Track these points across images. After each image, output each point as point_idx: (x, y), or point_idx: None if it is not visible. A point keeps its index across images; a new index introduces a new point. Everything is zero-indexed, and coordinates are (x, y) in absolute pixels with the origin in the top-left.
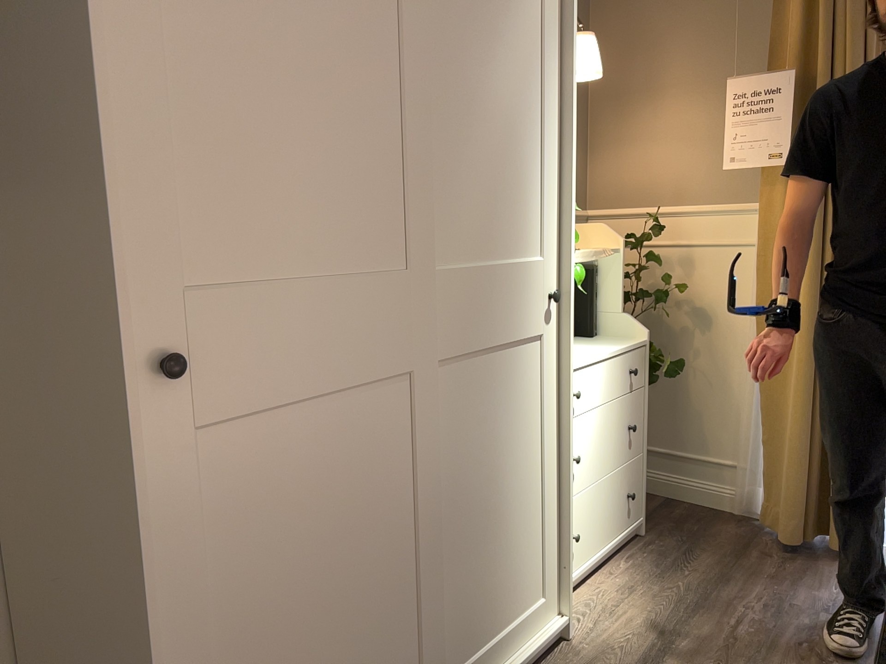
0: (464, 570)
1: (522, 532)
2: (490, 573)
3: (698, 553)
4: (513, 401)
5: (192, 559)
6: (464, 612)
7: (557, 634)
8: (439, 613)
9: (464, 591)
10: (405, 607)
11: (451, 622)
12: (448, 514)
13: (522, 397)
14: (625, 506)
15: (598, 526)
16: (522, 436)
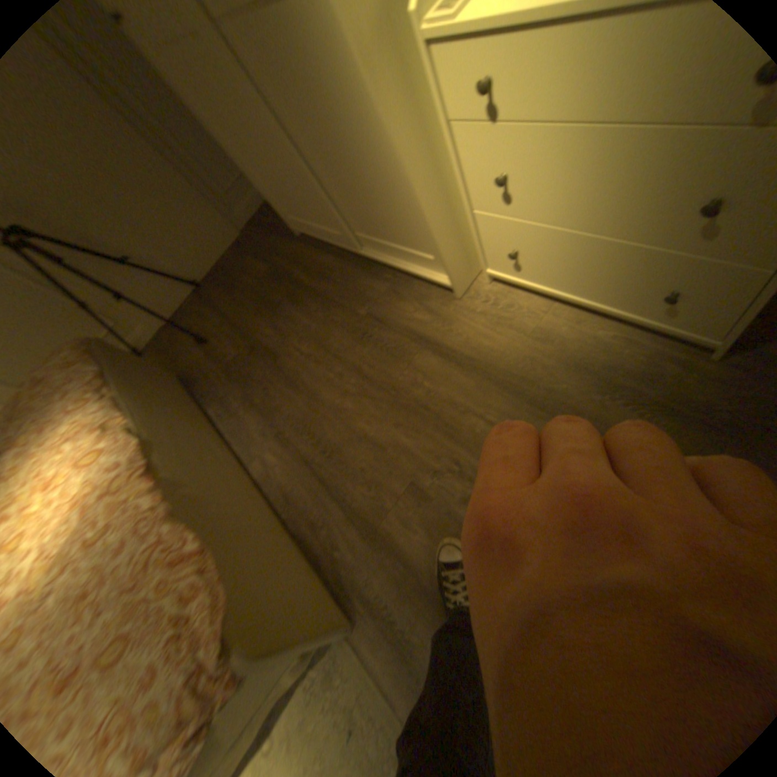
0: (344, 190)
1: (390, 200)
2: (369, 206)
3: (667, 422)
4: (320, 77)
5: (202, 110)
6: (358, 213)
7: (444, 284)
8: (334, 200)
9: (351, 202)
10: (303, 183)
11: (350, 210)
12: (312, 149)
13: (330, 76)
14: (657, 296)
15: (573, 273)
16: (351, 119)
